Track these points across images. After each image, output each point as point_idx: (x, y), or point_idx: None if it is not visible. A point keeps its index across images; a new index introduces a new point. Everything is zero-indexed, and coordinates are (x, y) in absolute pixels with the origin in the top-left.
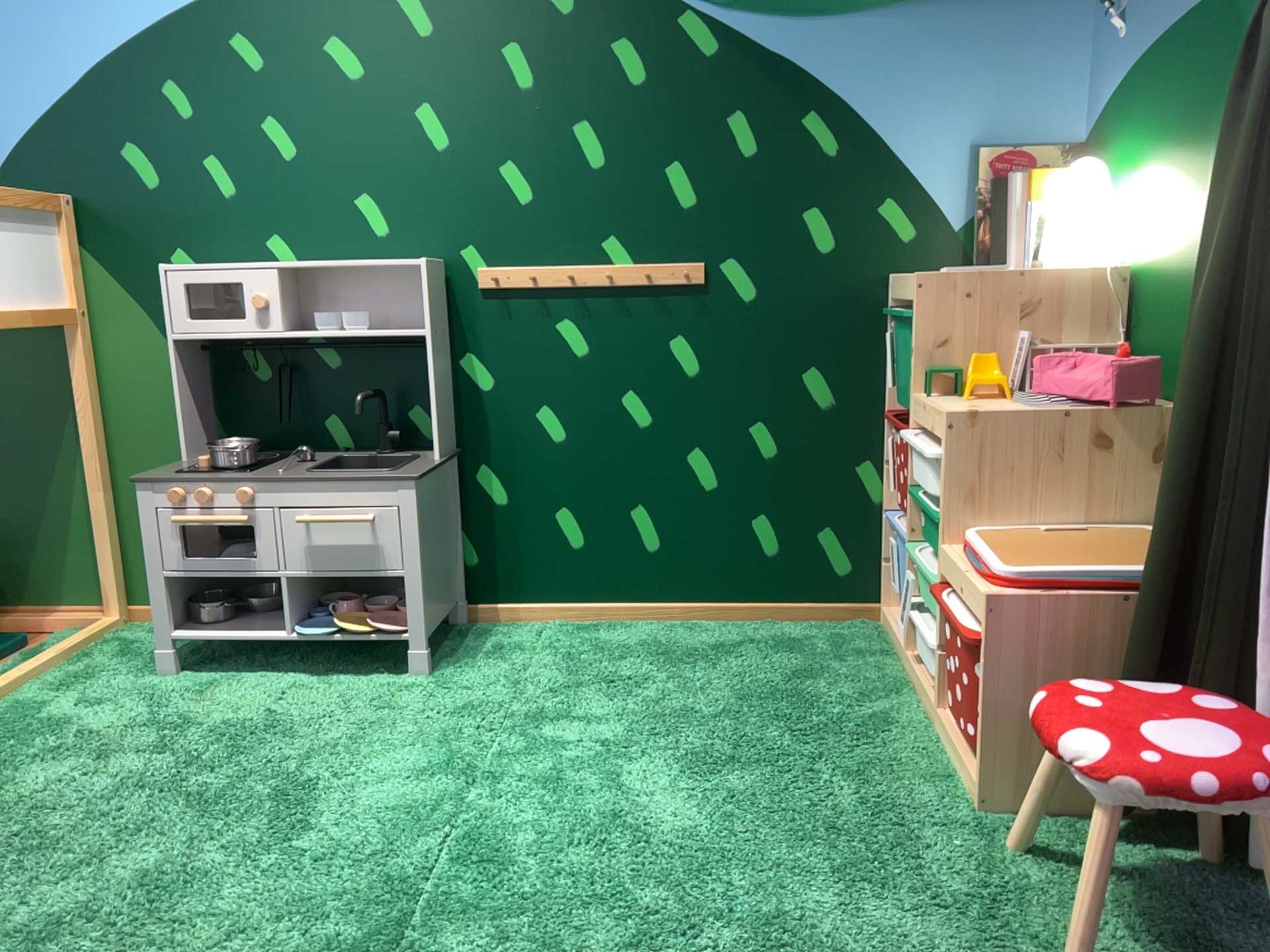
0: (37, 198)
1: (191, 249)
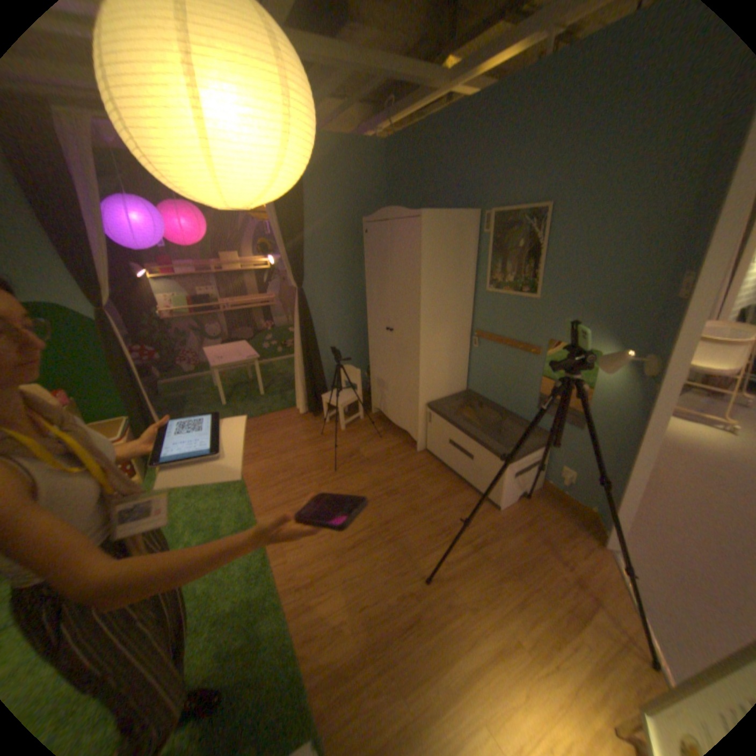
0: None
1: None
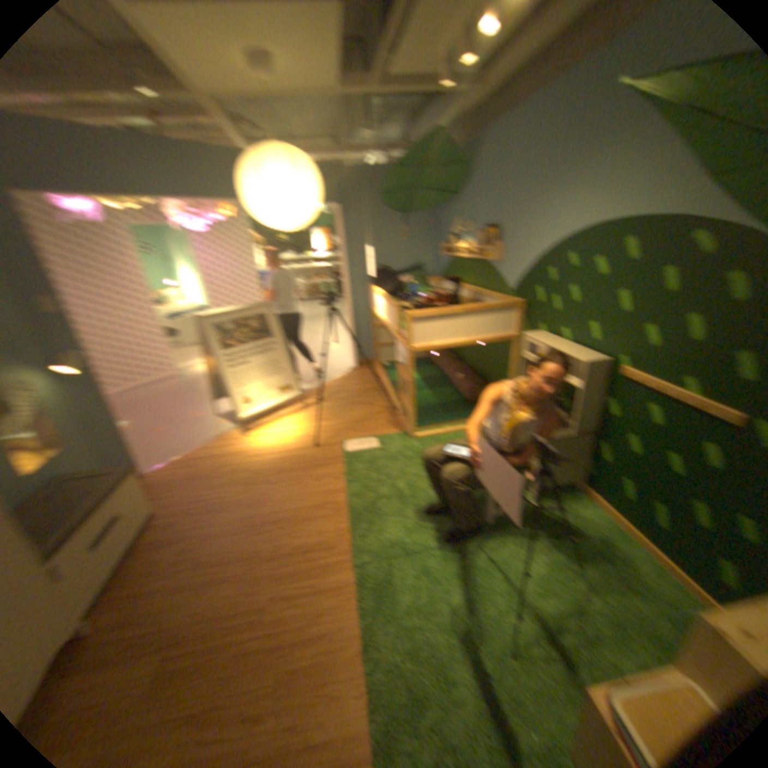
0: (513, 300)
1: (543, 325)
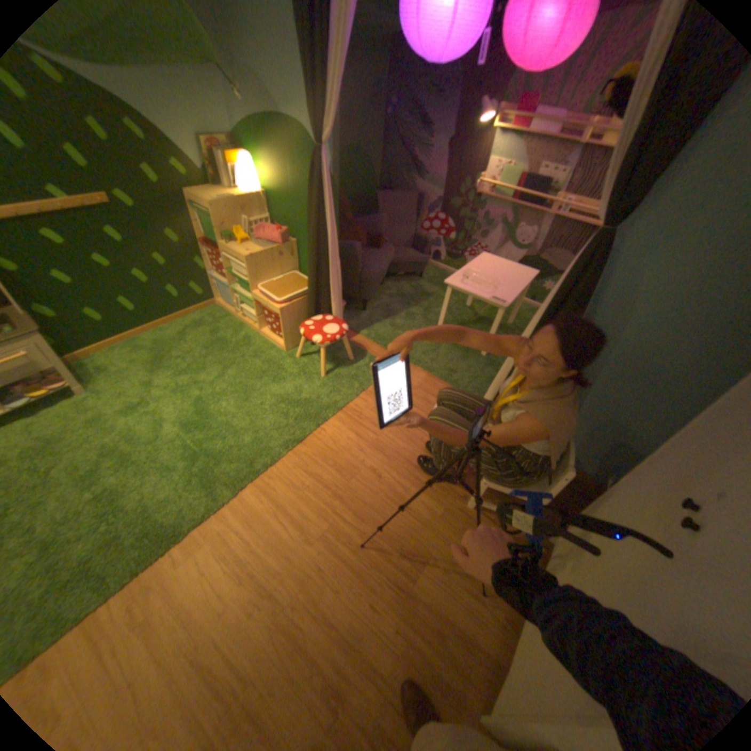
0: None
1: None
